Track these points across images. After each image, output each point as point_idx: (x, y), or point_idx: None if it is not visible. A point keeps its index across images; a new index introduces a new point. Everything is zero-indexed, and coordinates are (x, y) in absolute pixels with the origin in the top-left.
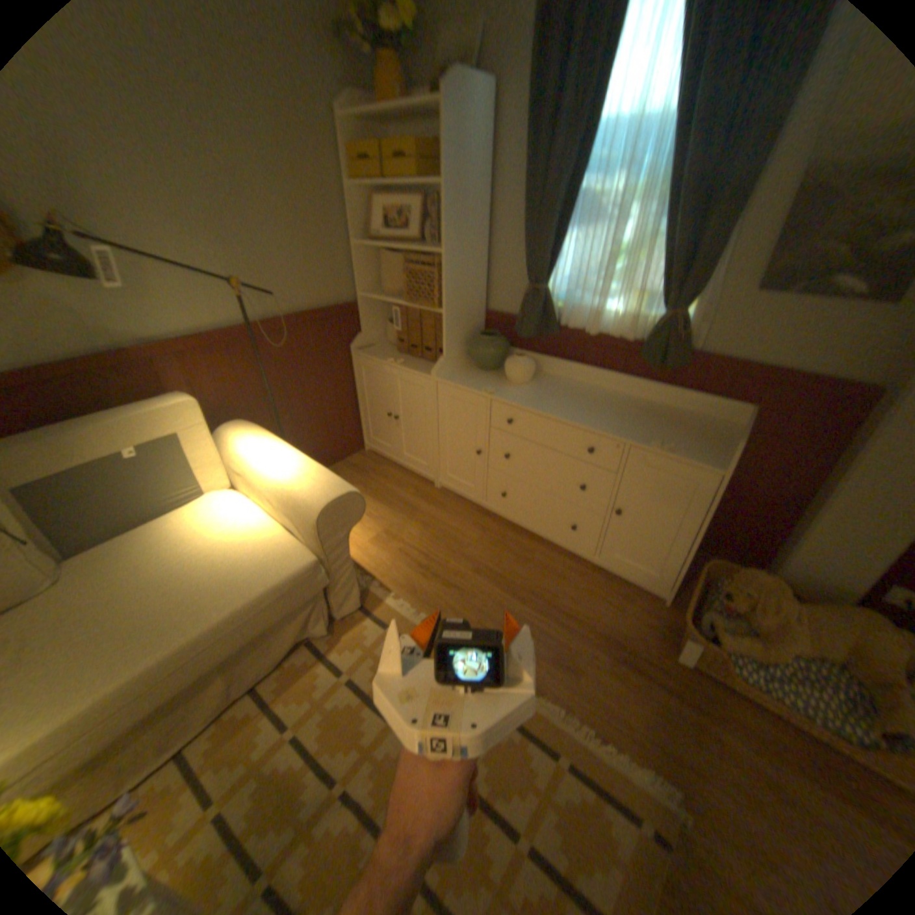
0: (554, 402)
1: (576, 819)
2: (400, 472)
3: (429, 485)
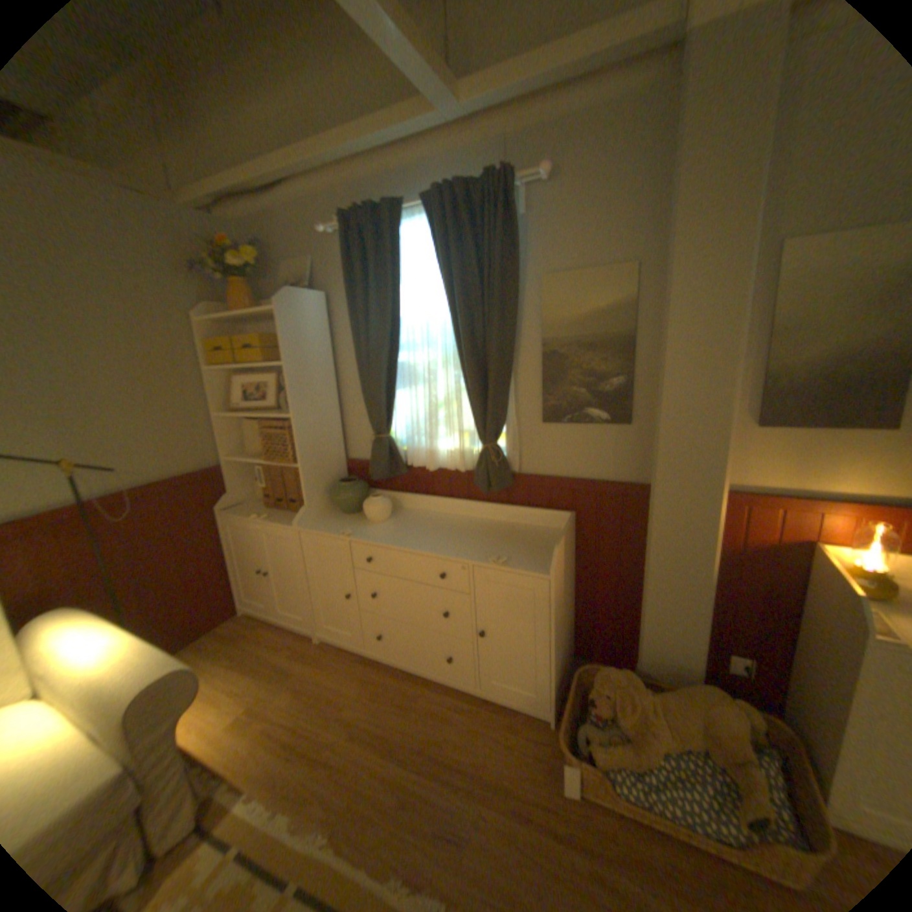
0: (407, 535)
1: None
2: (275, 635)
3: (306, 644)
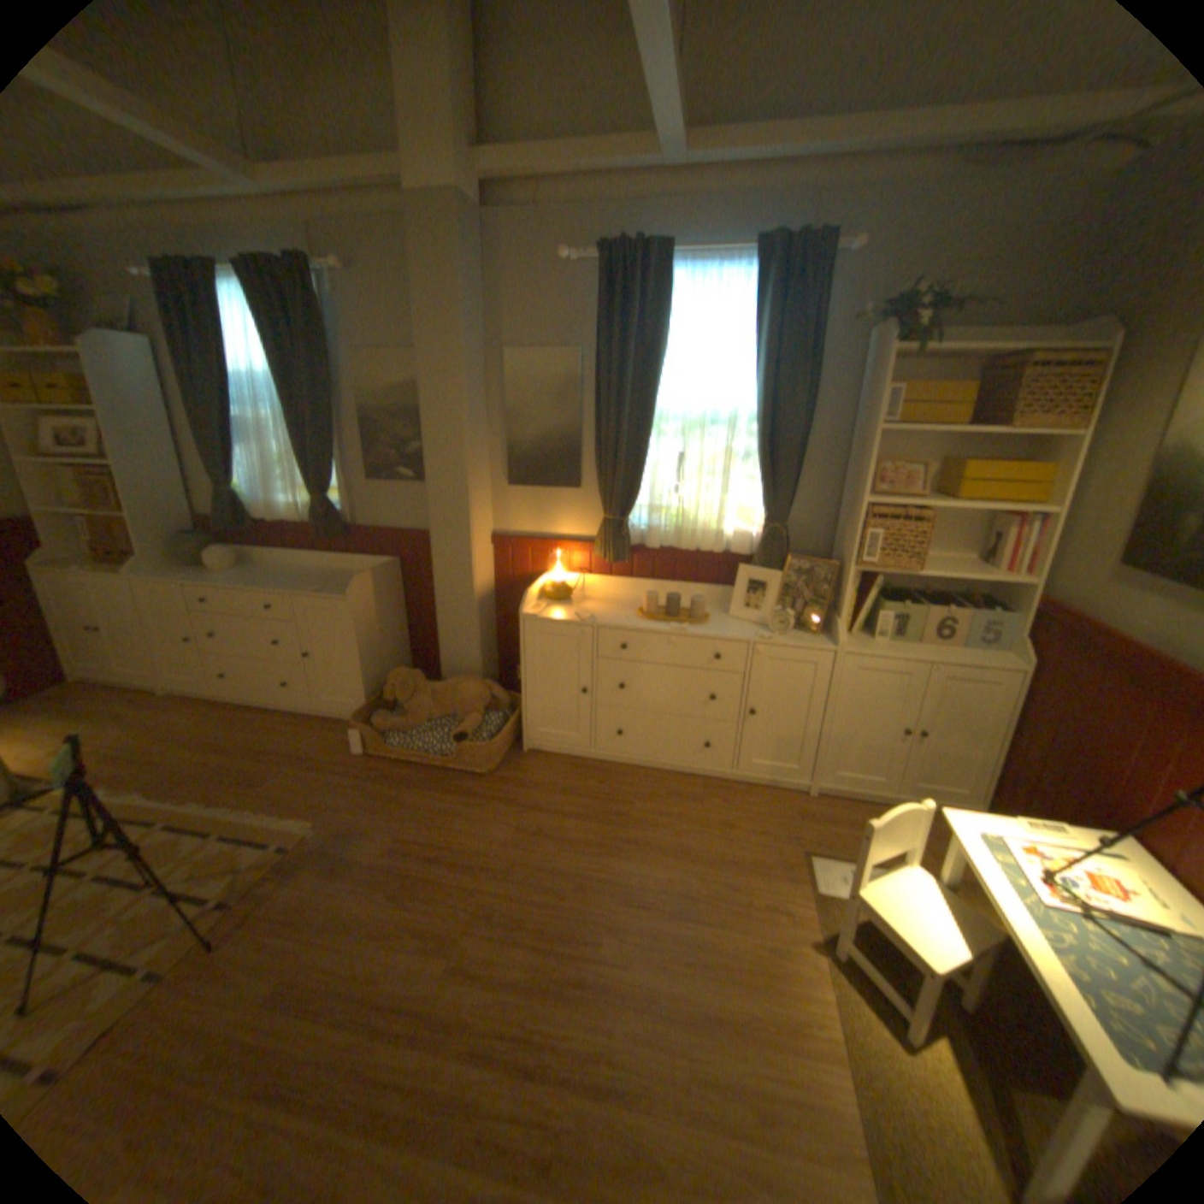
0: (241, 581)
1: (207, 865)
2: (113, 695)
3: (149, 699)
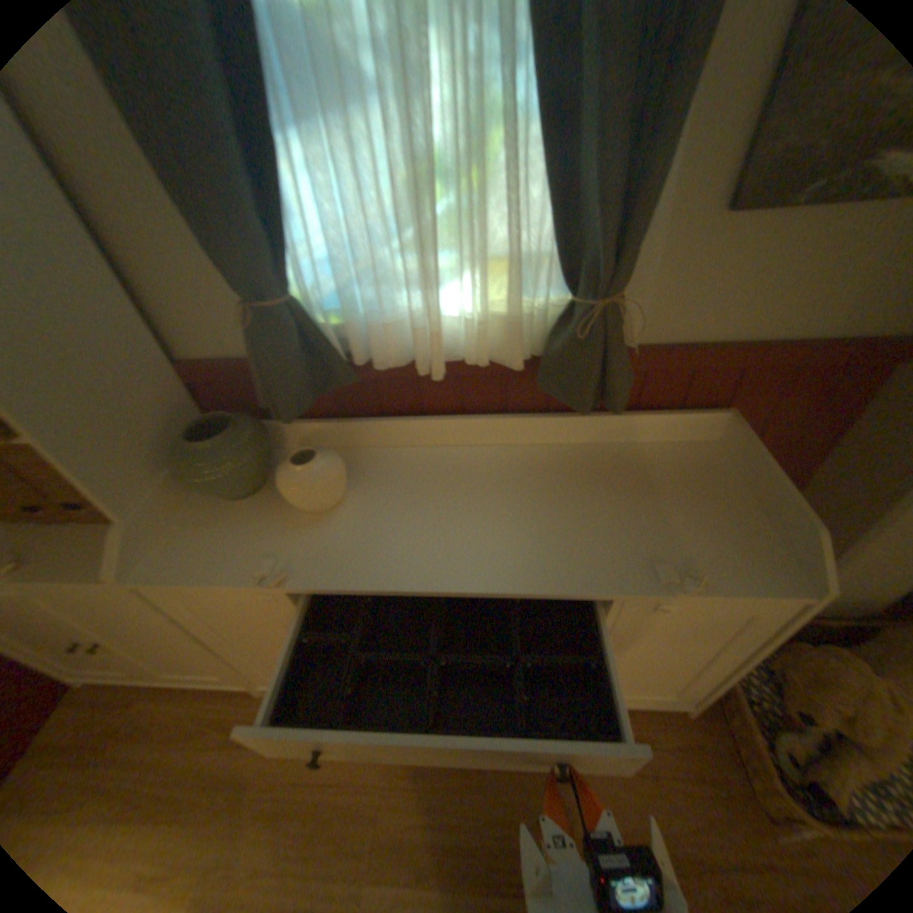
0: (423, 538)
1: None
2: (172, 702)
3: (242, 702)
